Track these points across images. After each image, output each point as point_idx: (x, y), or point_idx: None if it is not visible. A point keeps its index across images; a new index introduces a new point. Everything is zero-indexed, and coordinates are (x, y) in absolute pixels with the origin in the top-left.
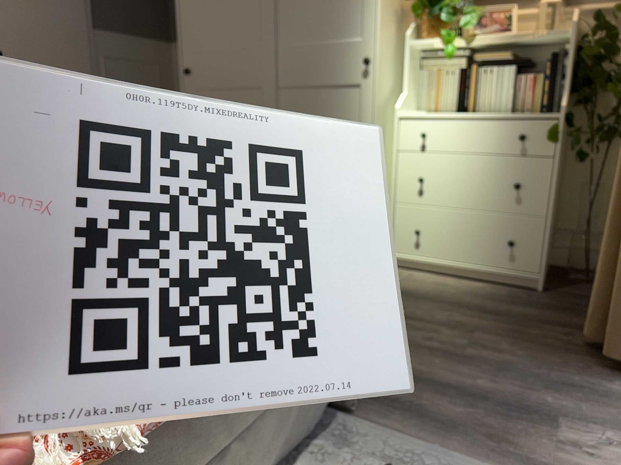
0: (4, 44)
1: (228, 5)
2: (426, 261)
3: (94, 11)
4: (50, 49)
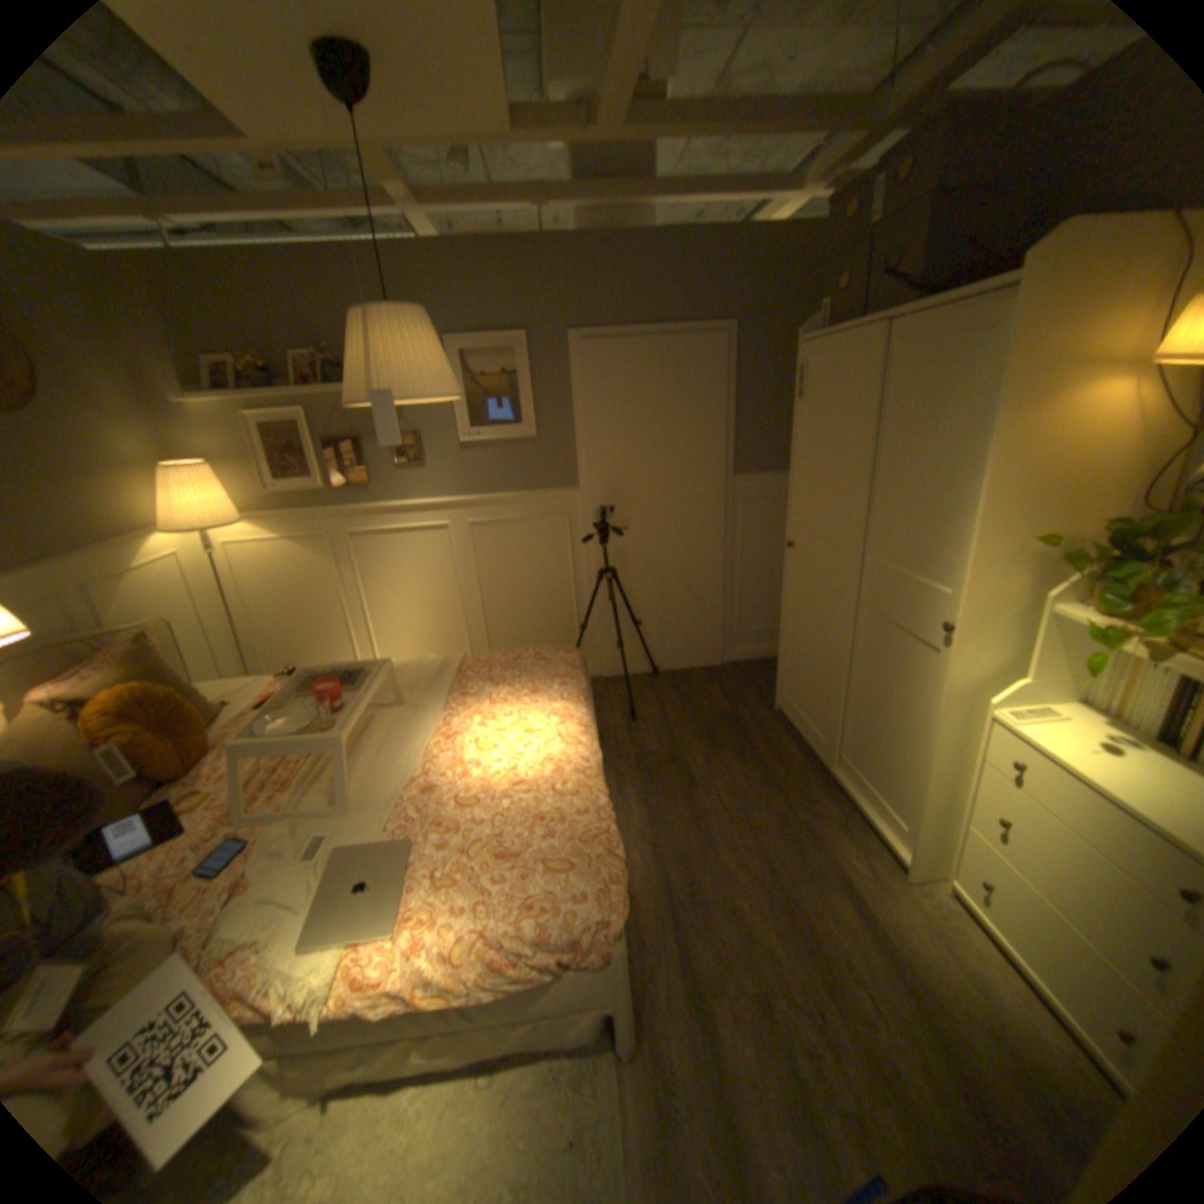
0: (644, 510)
1: (828, 490)
2: (994, 932)
3: (737, 459)
4: (683, 507)
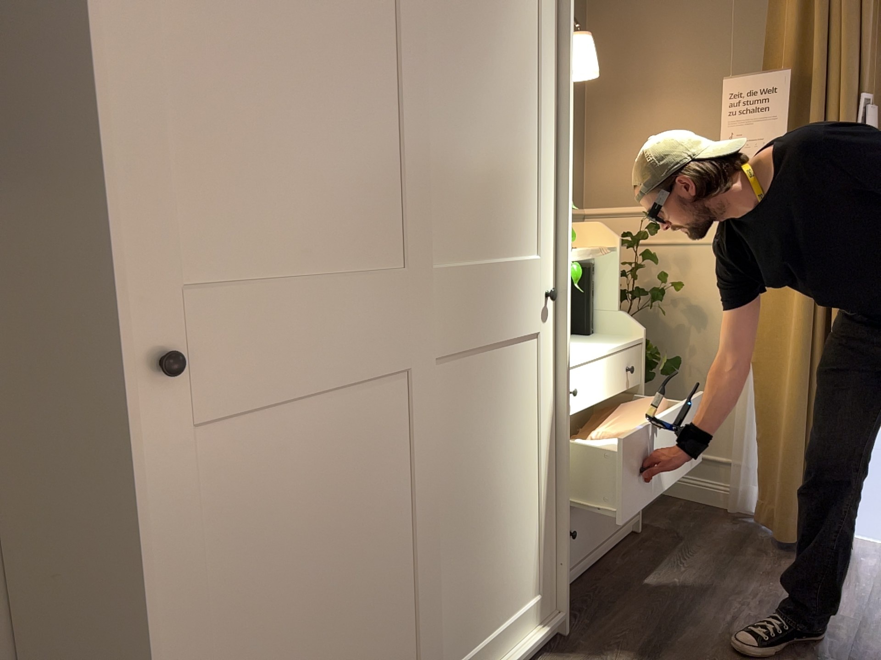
0: None
1: (318, 141)
2: (577, 569)
3: None
4: None
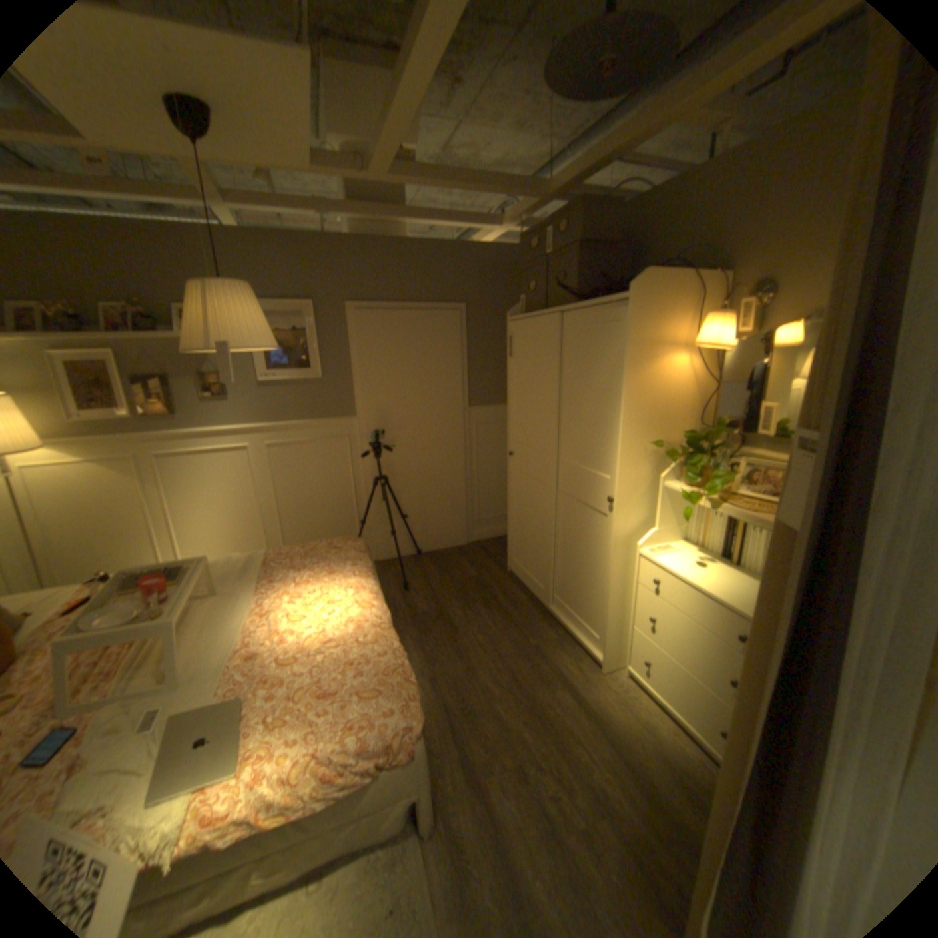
0: (406, 432)
1: (533, 417)
2: (653, 694)
3: (470, 396)
4: (435, 430)
